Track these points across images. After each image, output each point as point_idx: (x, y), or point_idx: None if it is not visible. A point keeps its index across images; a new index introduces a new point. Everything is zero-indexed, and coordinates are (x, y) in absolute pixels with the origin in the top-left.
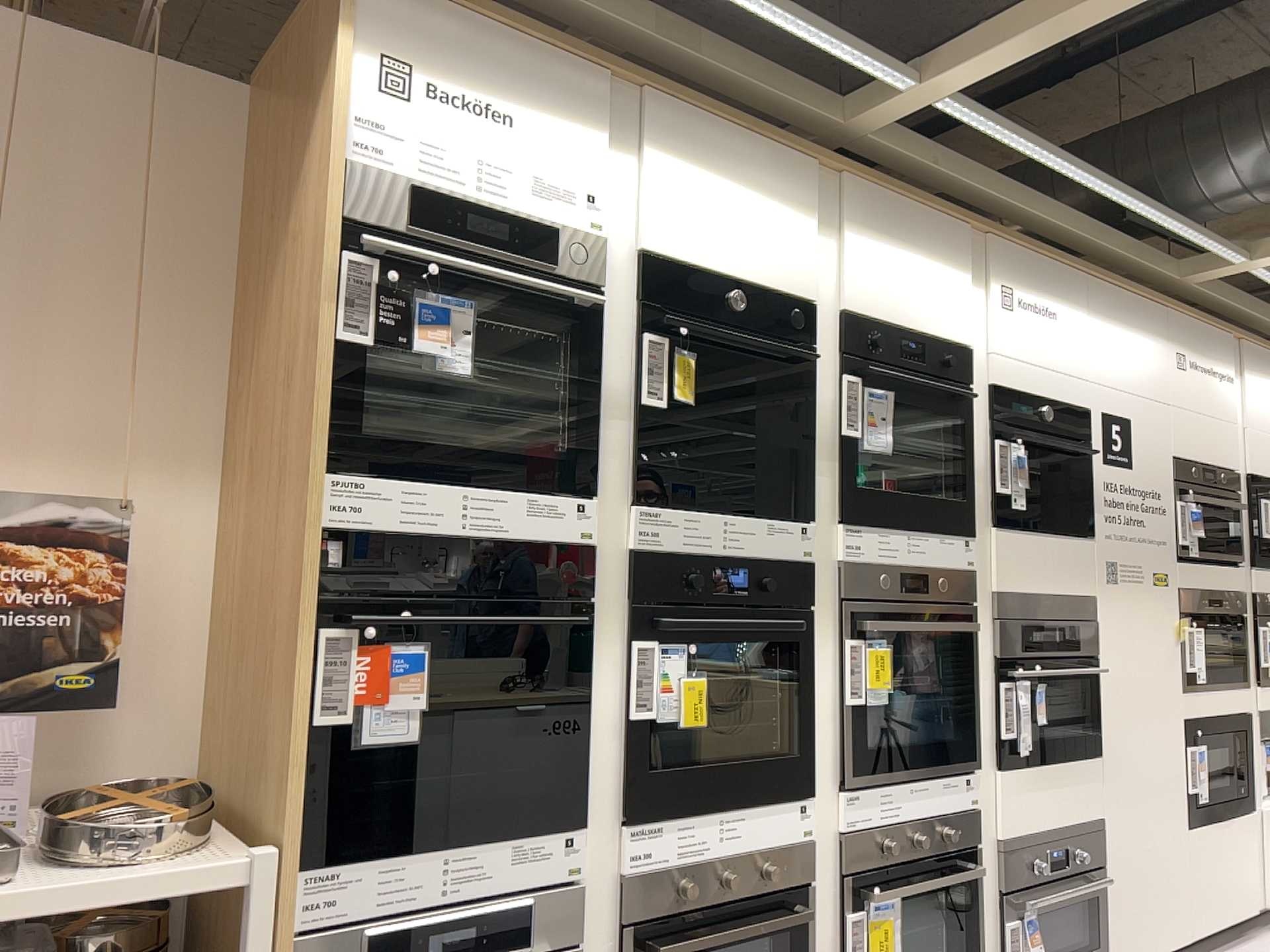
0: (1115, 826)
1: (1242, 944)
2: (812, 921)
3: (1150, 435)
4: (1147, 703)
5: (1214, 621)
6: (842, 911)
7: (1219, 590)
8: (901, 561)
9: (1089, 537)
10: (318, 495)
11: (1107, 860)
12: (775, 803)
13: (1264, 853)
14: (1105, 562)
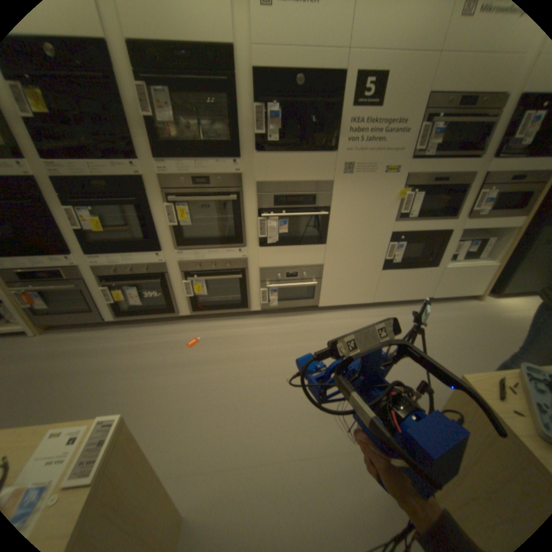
0: (330, 268)
1: (407, 307)
2: (167, 282)
3: (410, 79)
4: (365, 227)
5: (439, 189)
6: (182, 281)
7: (453, 173)
8: (191, 172)
9: (336, 151)
10: None
11: (323, 278)
12: (144, 253)
13: (440, 282)
14: (345, 164)
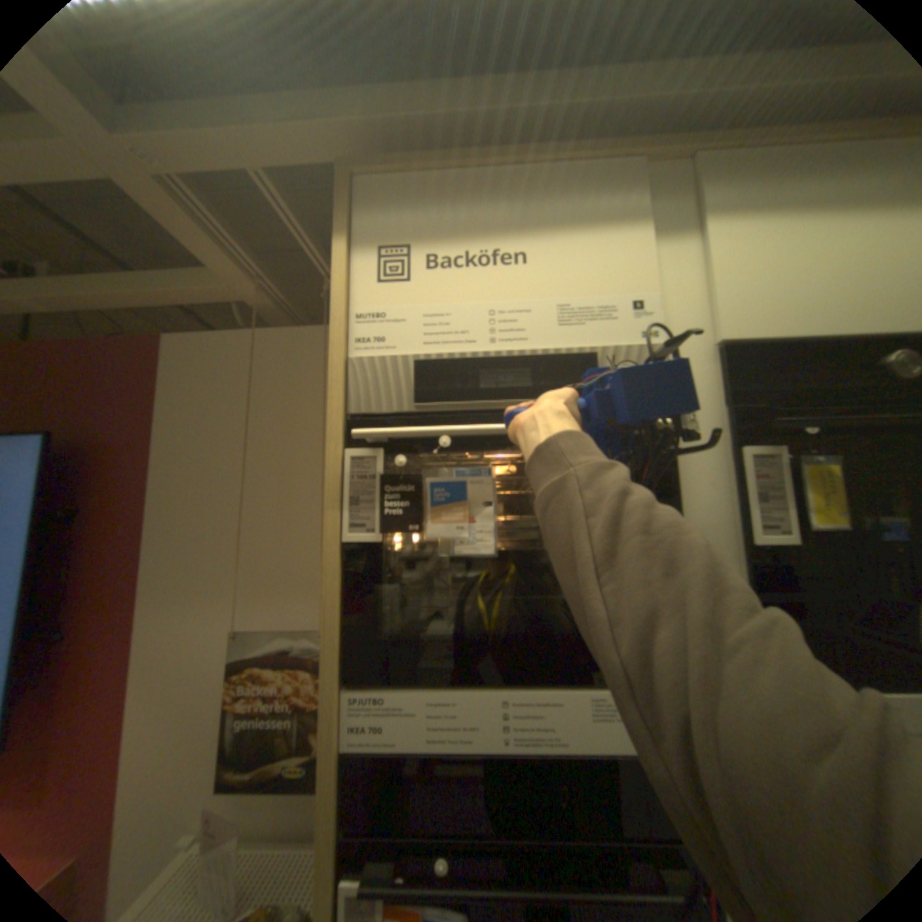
0: None
1: None
2: None
3: None
4: None
5: None
6: None
7: None
8: None
9: None
10: (327, 723)
11: None
12: None
13: None
14: None
